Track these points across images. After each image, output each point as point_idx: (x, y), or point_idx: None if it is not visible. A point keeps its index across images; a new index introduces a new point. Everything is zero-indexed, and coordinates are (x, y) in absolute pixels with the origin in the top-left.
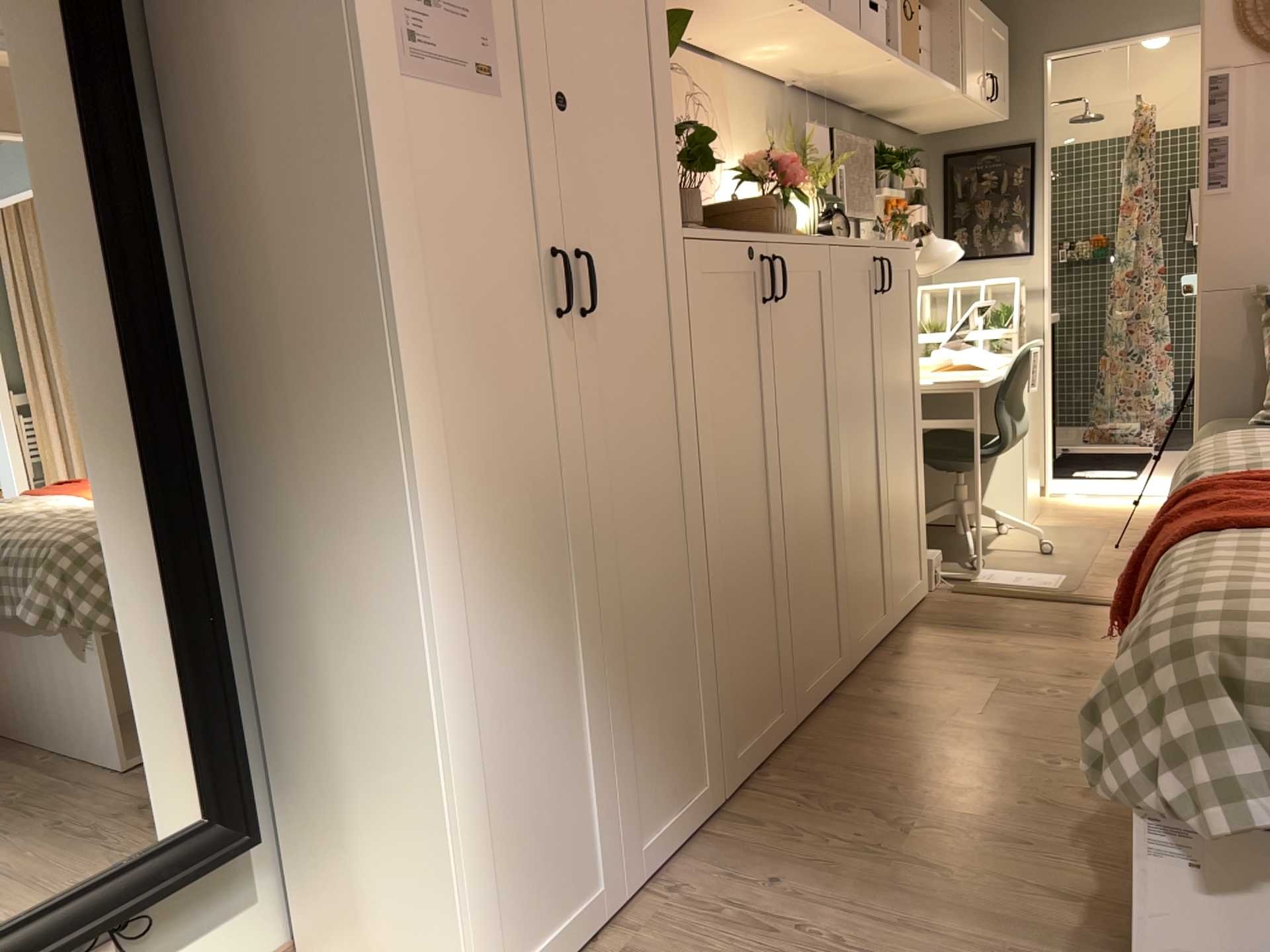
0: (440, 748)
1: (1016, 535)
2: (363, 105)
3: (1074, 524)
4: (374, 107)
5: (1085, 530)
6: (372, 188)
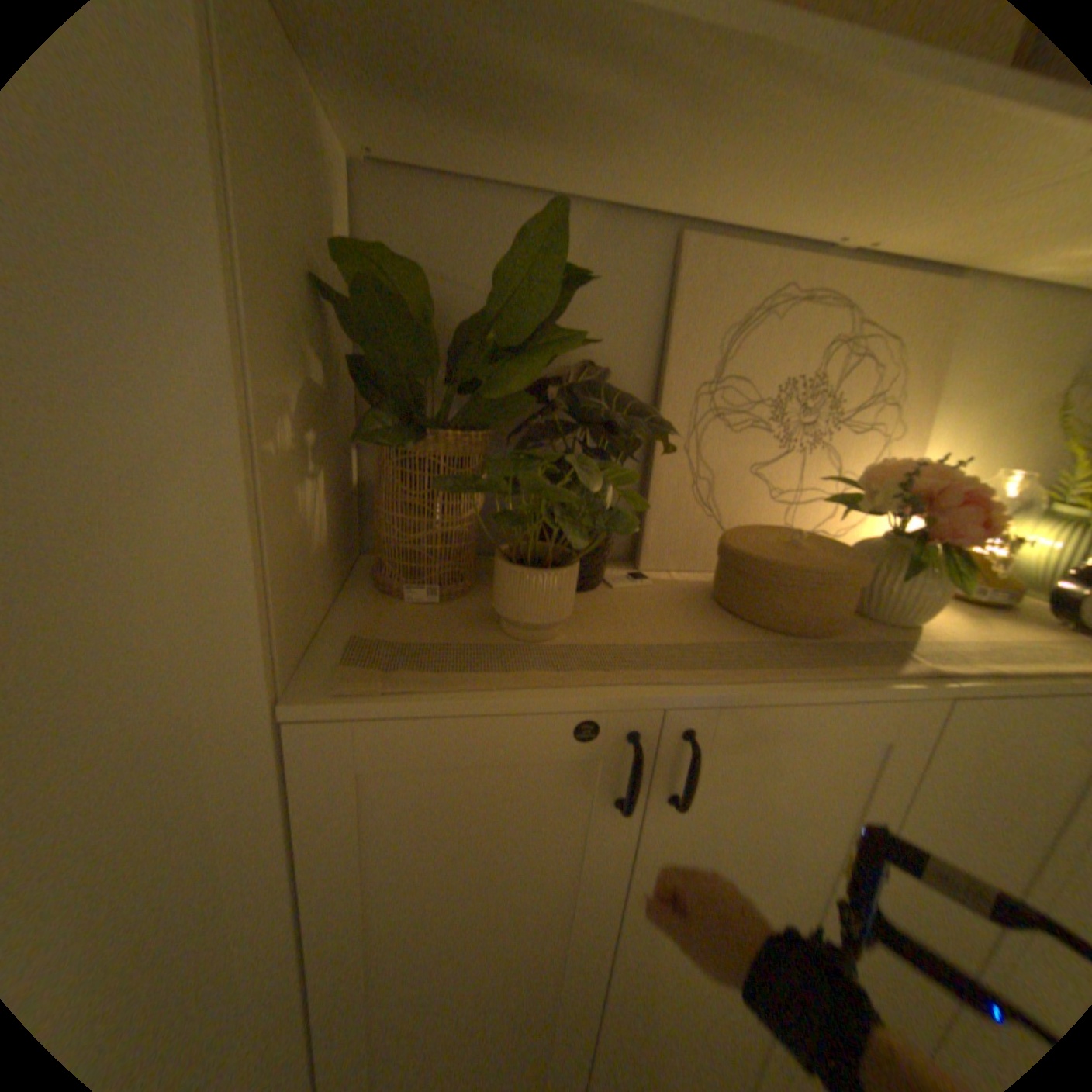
0: None
1: None
2: None
3: None
4: None
5: None
6: None
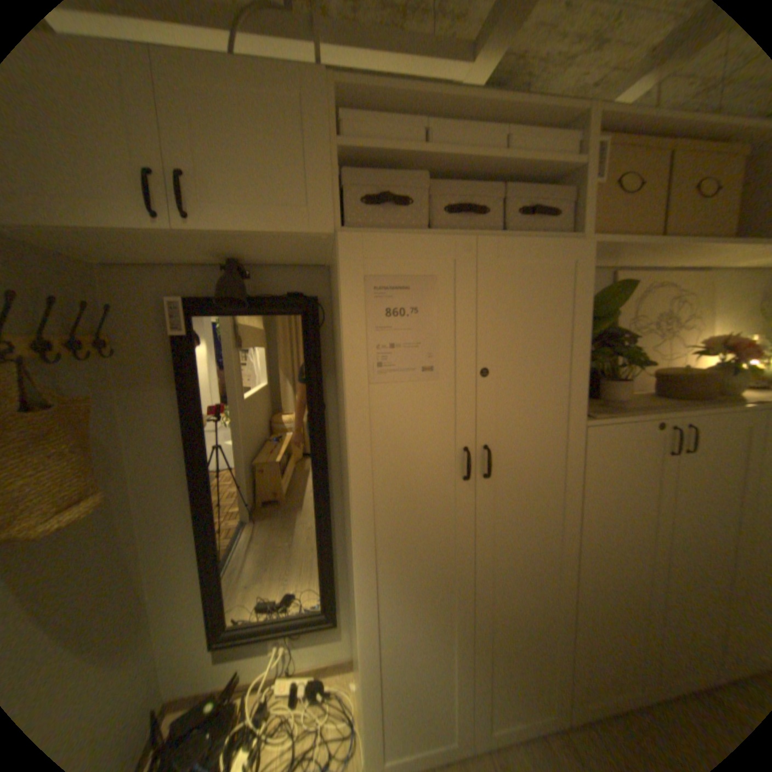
0: (361, 664)
1: None
2: (348, 404)
3: None
4: (355, 403)
5: None
6: (349, 438)
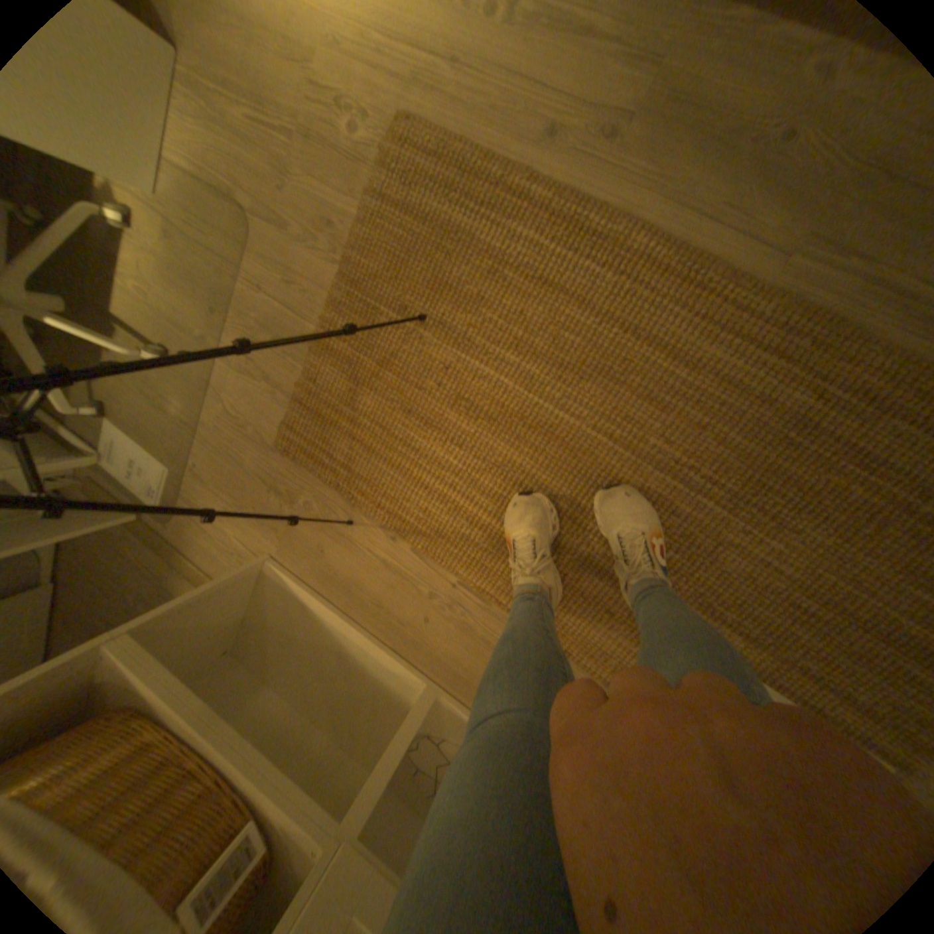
0: None
1: (143, 236)
2: None
3: (216, 168)
4: None
5: (224, 214)
6: None
